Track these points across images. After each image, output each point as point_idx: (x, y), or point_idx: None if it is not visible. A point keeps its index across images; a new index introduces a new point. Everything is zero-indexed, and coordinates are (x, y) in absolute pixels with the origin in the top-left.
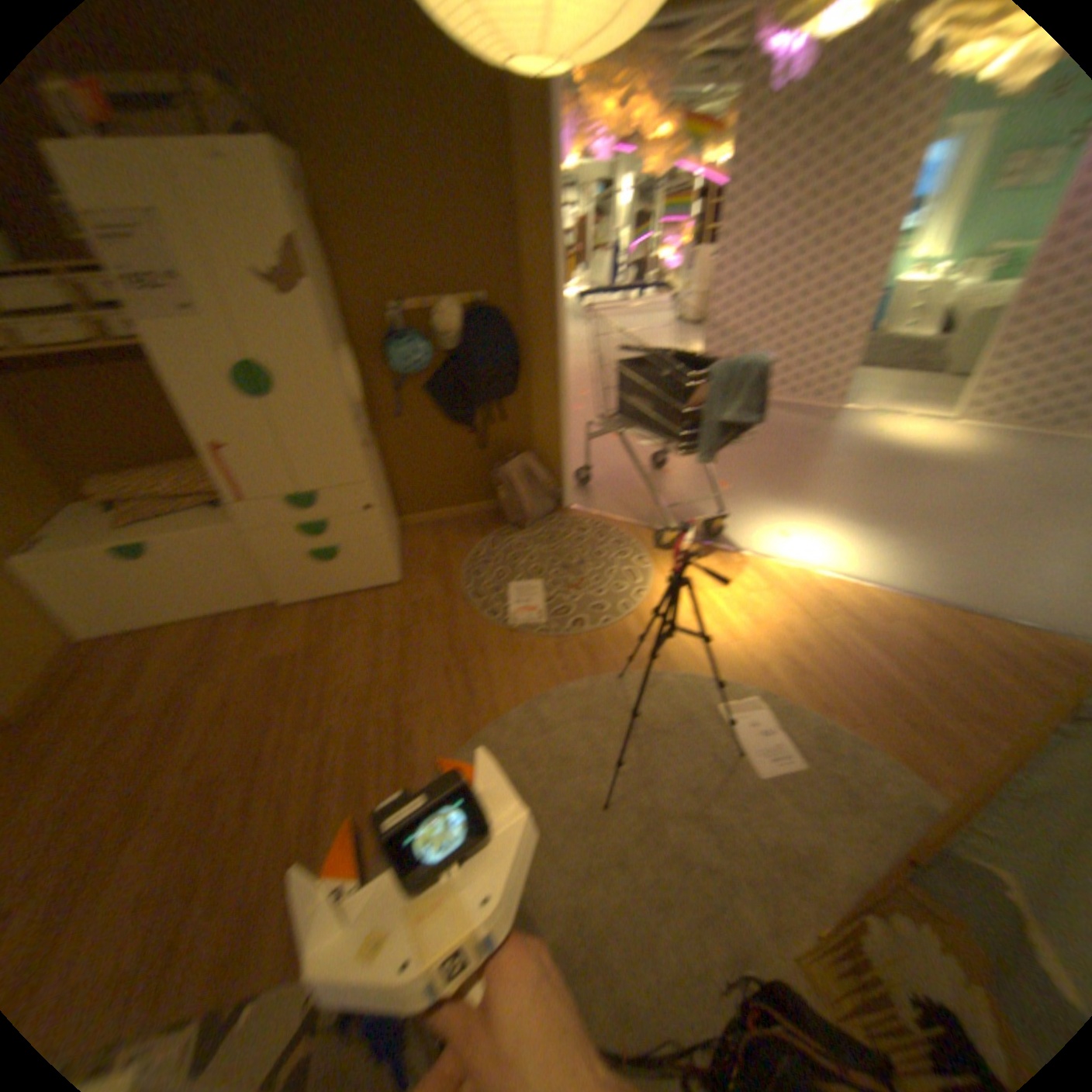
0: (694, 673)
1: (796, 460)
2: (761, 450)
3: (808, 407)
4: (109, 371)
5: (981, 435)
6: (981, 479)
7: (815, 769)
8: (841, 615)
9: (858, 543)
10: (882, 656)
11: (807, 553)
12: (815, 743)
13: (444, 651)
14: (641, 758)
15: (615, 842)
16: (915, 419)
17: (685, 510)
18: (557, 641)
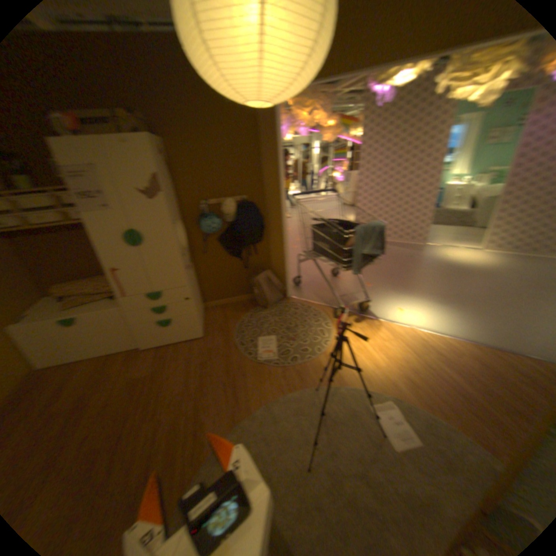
0: (355, 388)
1: (403, 271)
2: (384, 266)
3: (406, 245)
4: (61, 236)
5: (495, 257)
6: (498, 279)
7: (425, 445)
8: (432, 353)
9: (438, 314)
10: (457, 376)
11: (412, 319)
12: (424, 429)
13: (220, 377)
14: (327, 440)
15: (313, 494)
16: (461, 250)
17: (347, 298)
18: (281, 370)
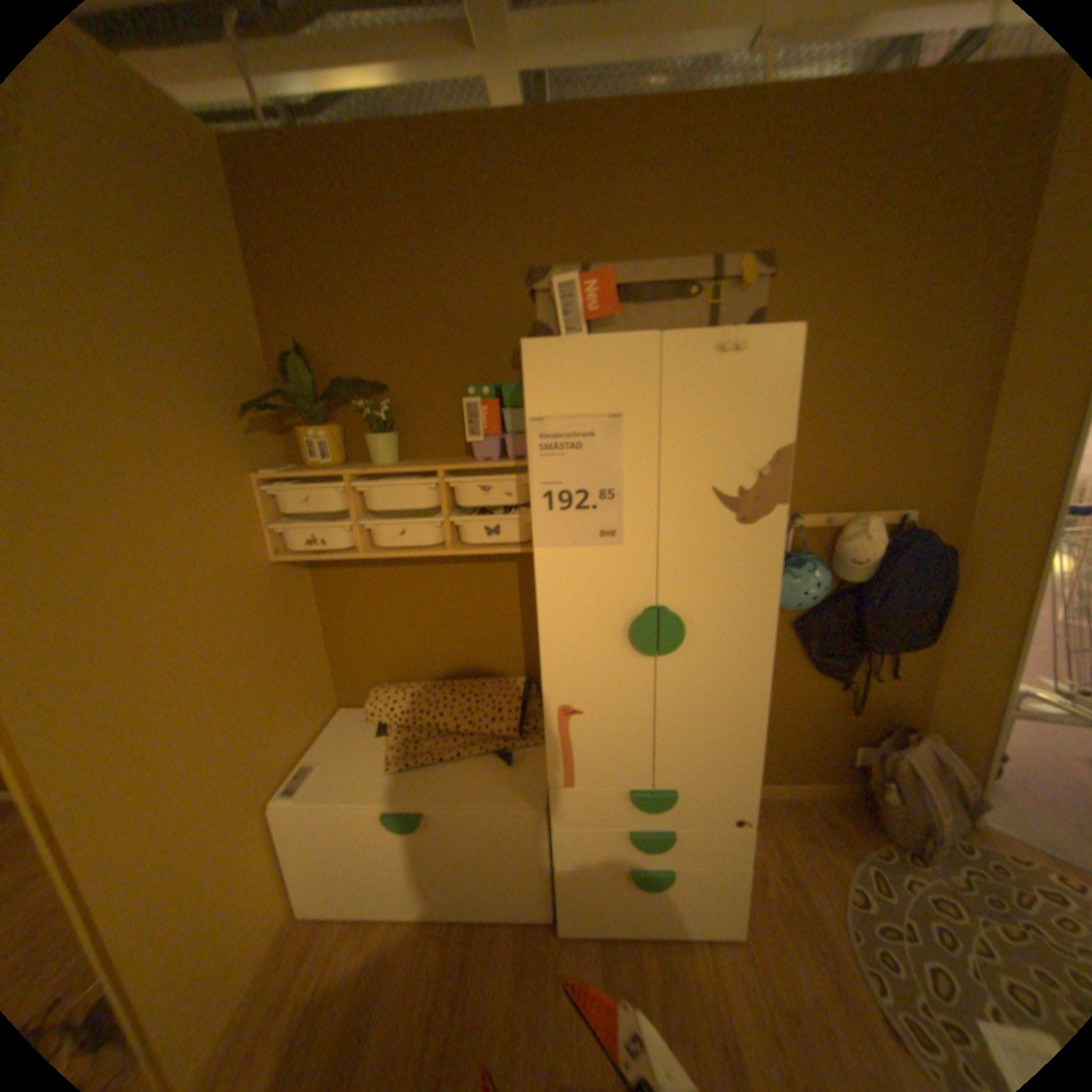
0: None
1: None
2: None
3: None
4: (428, 572)
5: None
6: None
7: None
8: None
9: None
10: None
11: None
12: None
13: None
14: None
15: None
16: None
17: None
18: None
